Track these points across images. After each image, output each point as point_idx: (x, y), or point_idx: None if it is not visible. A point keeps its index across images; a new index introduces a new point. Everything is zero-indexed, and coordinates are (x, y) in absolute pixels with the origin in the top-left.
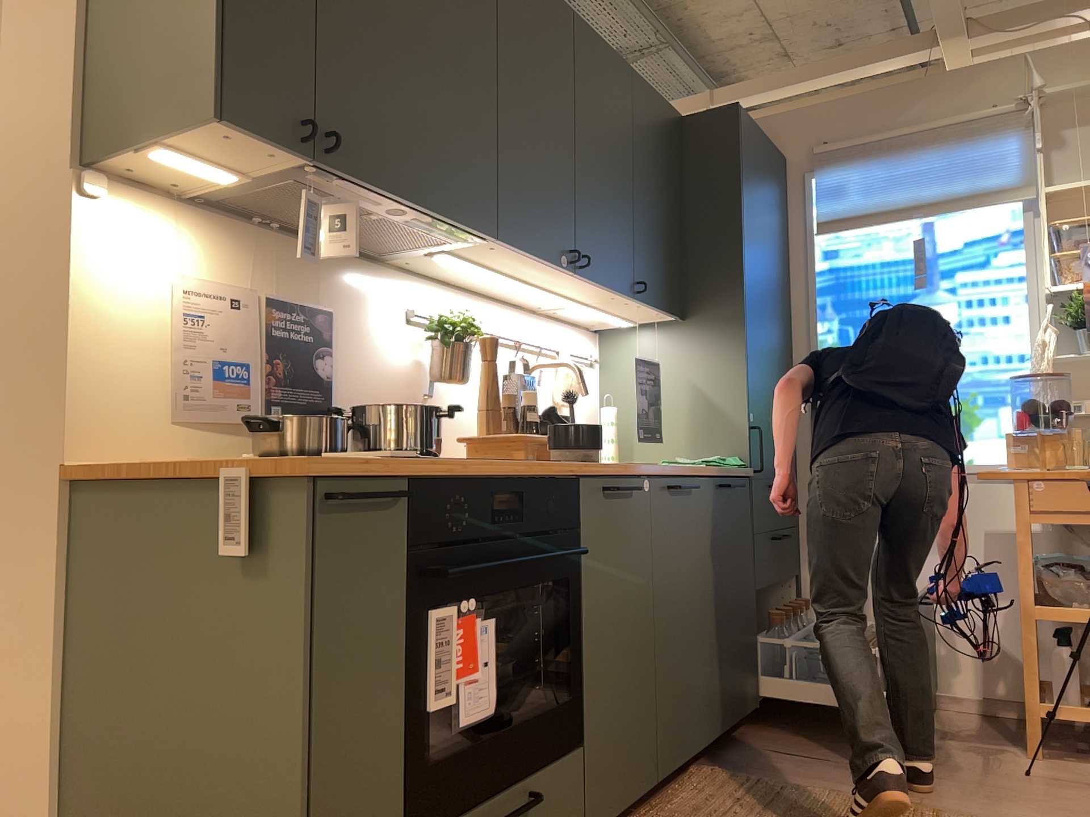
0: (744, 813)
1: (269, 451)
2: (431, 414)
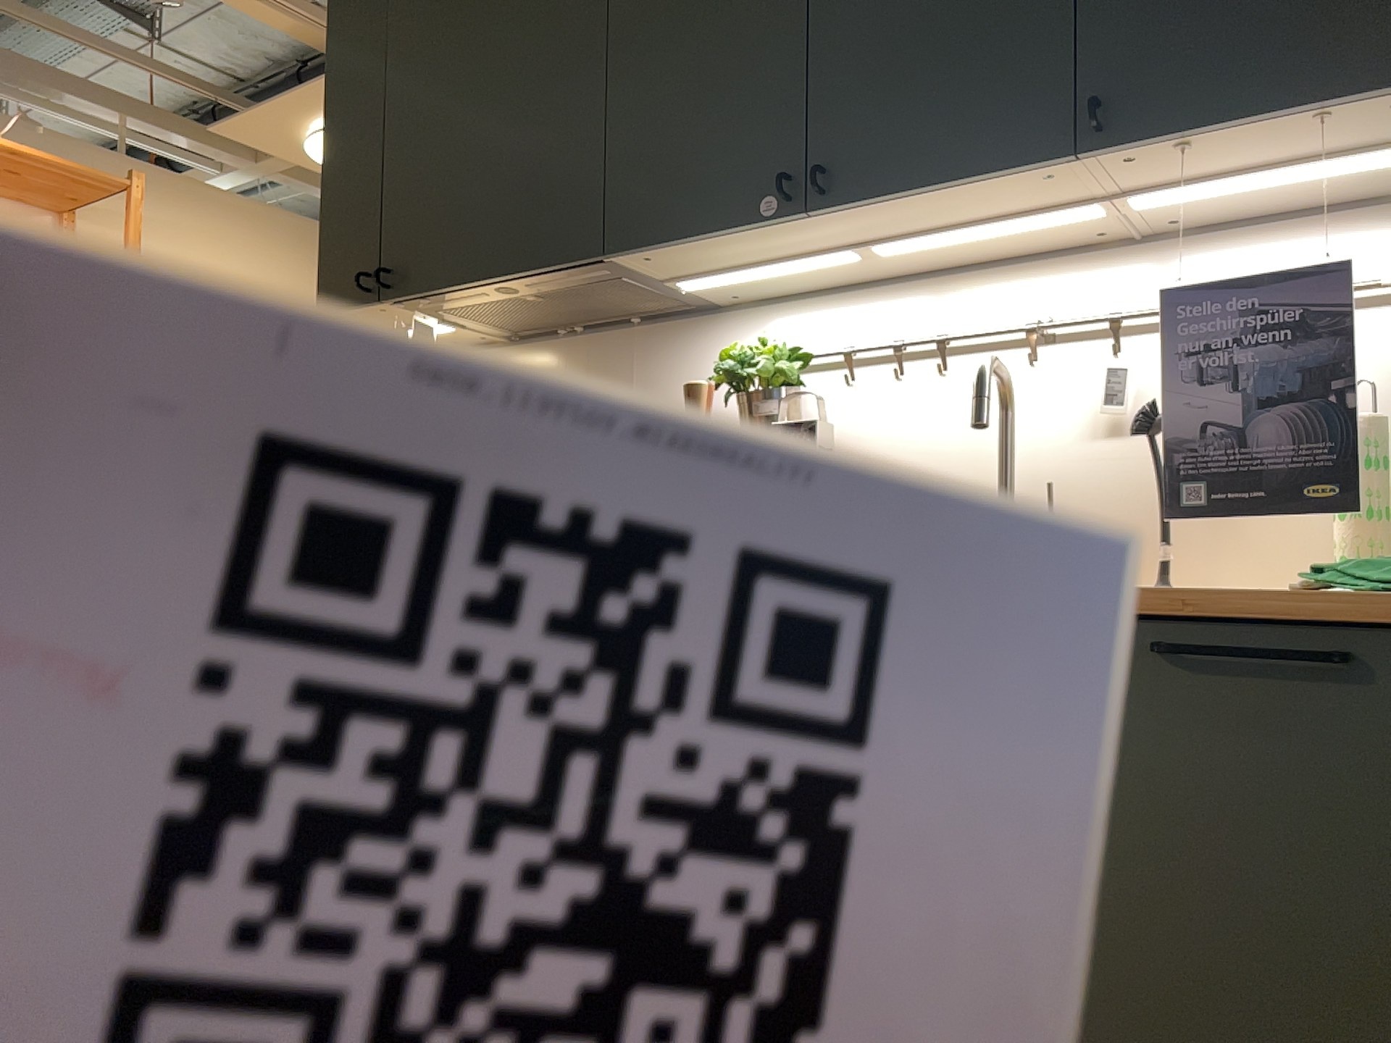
0: None
1: None
2: None
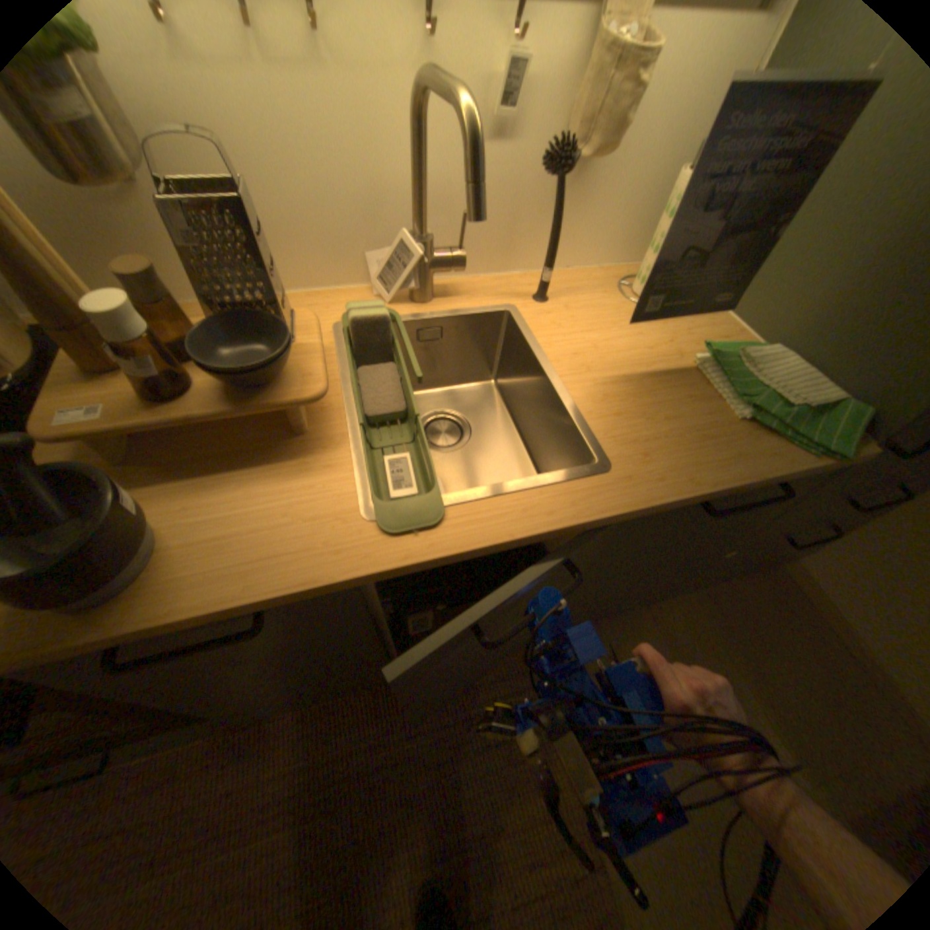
0: (459, 740)
1: None
2: None
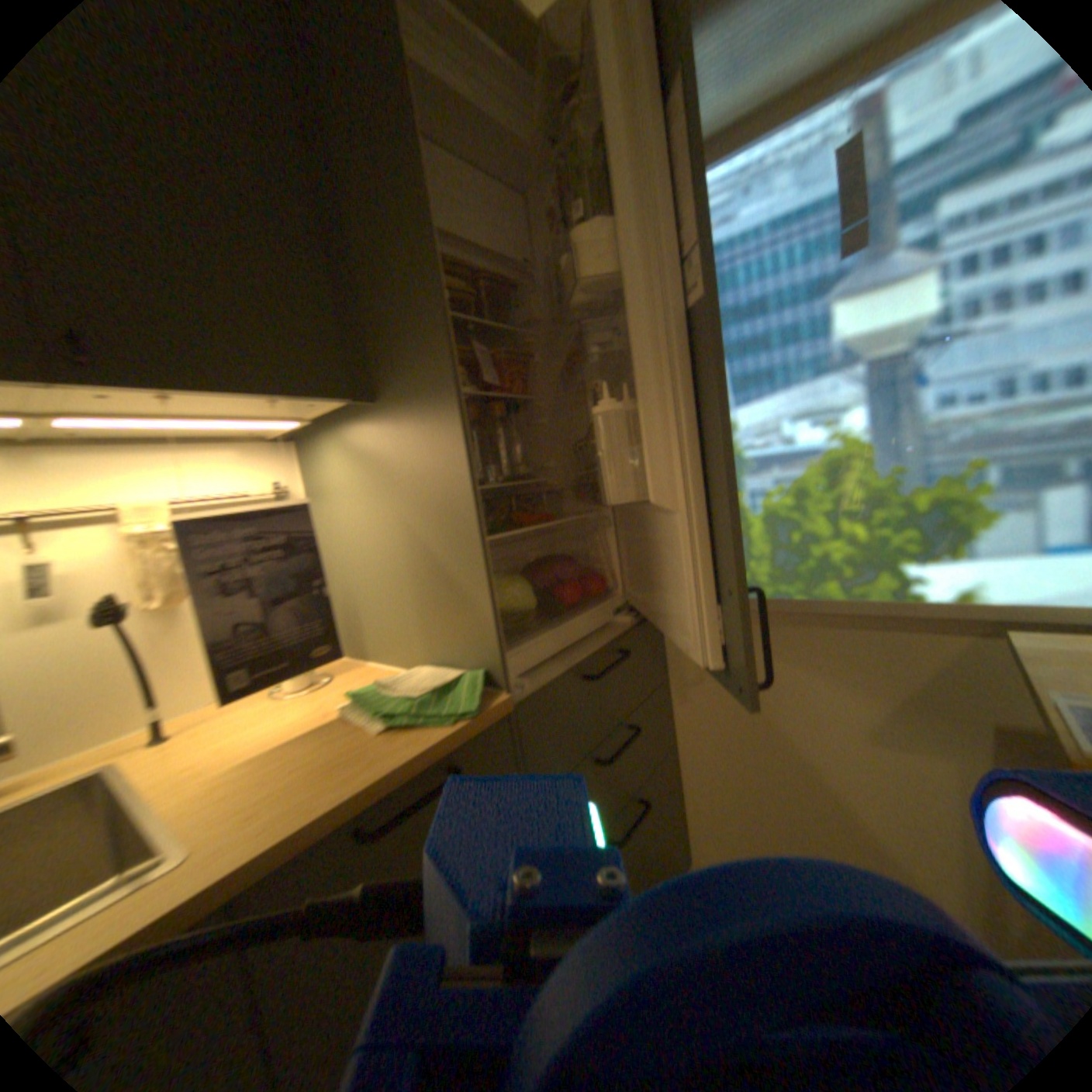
0: None
1: None
2: None
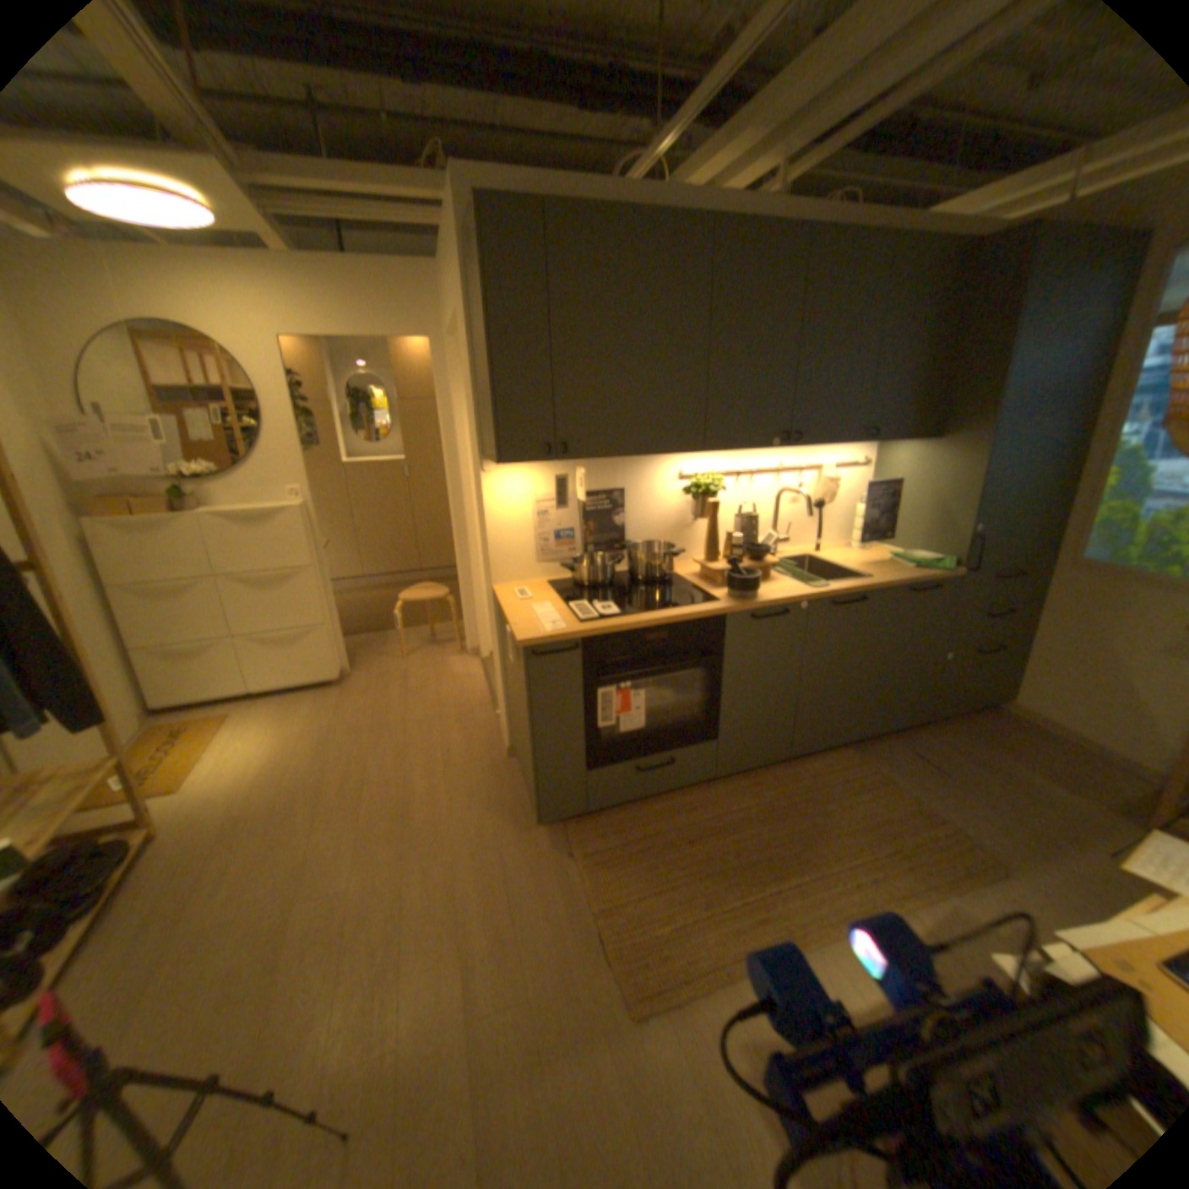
0: (839, 792)
1: (573, 579)
2: (662, 557)
